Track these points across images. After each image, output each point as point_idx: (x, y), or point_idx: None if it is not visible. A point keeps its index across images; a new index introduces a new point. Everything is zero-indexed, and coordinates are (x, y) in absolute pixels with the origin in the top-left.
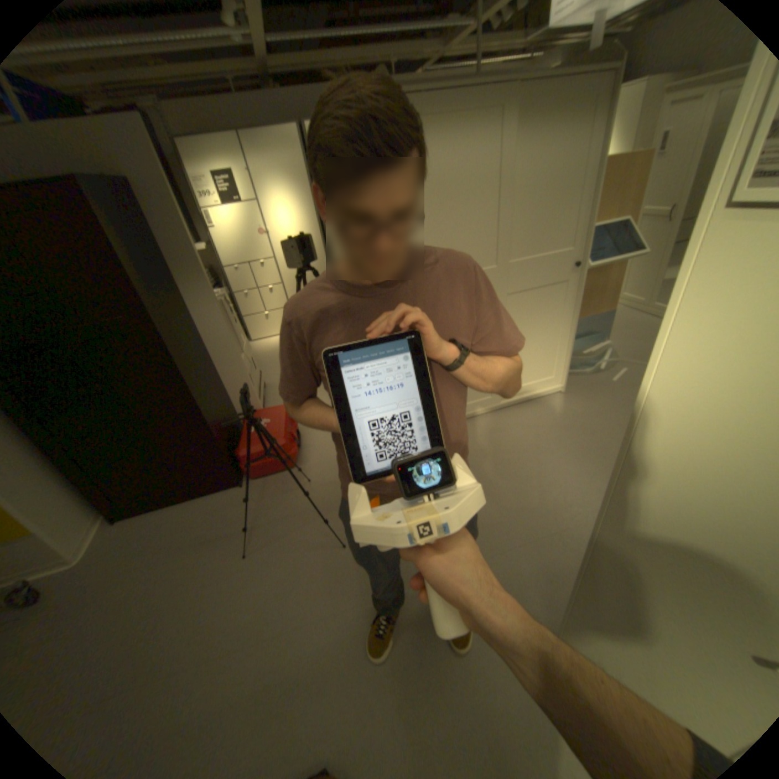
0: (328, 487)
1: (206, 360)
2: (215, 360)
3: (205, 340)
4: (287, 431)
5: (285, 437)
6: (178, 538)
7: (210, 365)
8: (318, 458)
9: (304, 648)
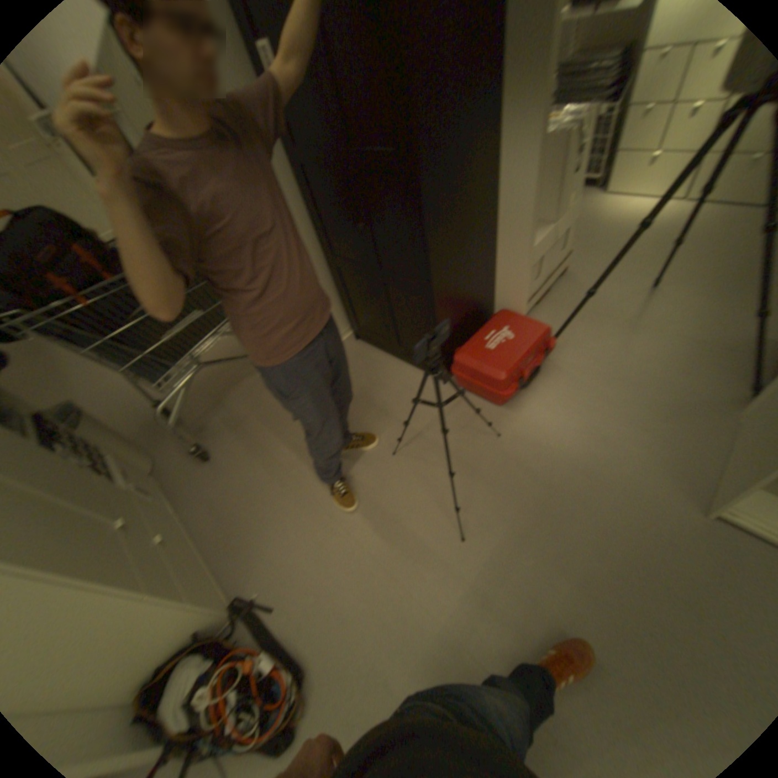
0: (509, 462)
1: (485, 229)
2: (499, 229)
3: (500, 198)
4: (518, 366)
5: (507, 373)
6: (374, 391)
7: (488, 236)
8: (531, 417)
9: (362, 580)
